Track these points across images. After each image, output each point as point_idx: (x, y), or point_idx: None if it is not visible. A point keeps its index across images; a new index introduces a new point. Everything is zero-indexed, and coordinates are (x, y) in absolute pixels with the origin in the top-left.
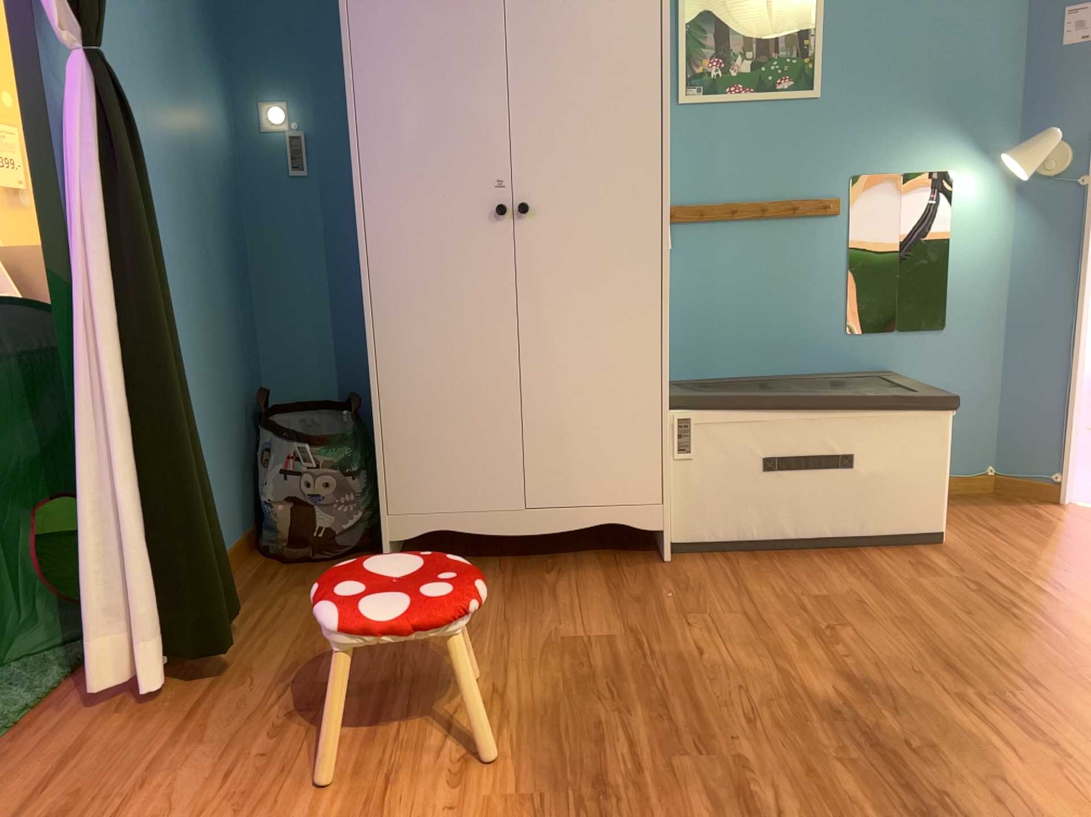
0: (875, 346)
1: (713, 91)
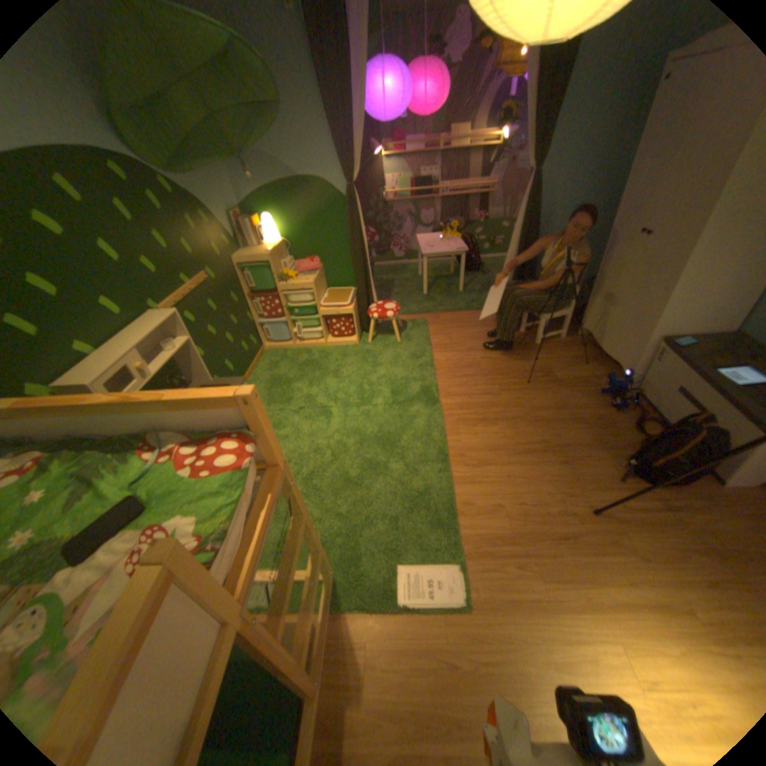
0: None
1: None
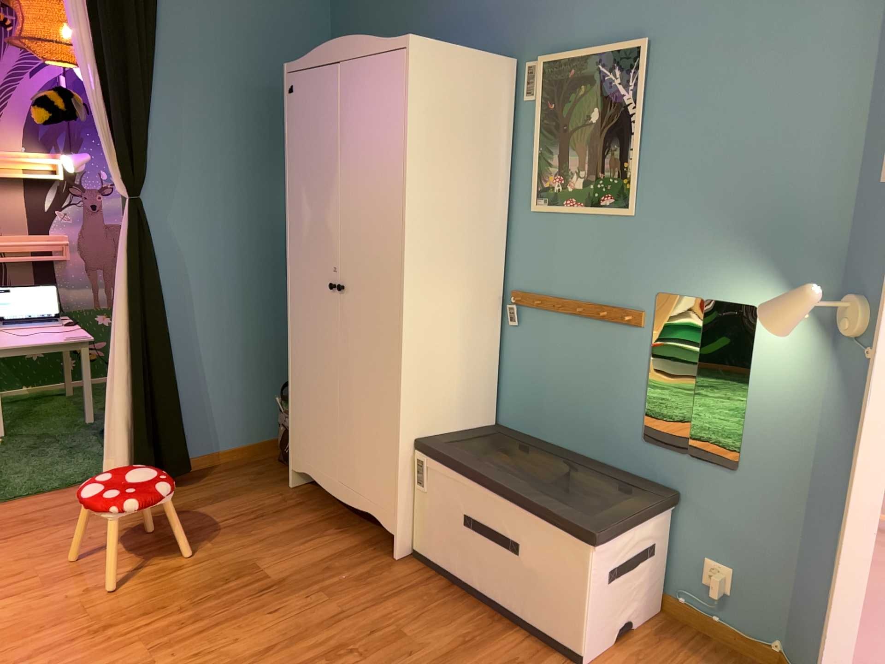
0: (668, 461)
1: (555, 202)
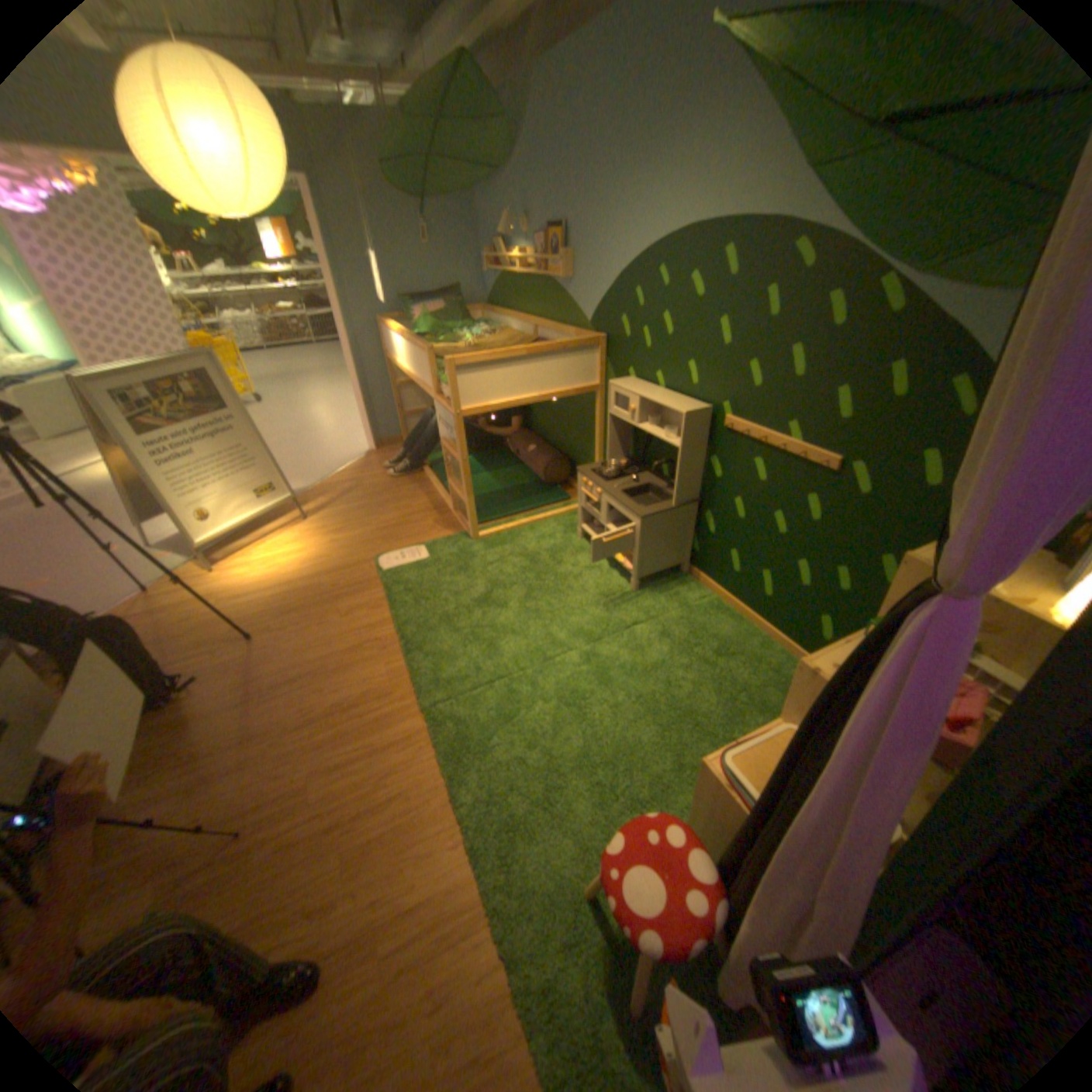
0: None
1: None
